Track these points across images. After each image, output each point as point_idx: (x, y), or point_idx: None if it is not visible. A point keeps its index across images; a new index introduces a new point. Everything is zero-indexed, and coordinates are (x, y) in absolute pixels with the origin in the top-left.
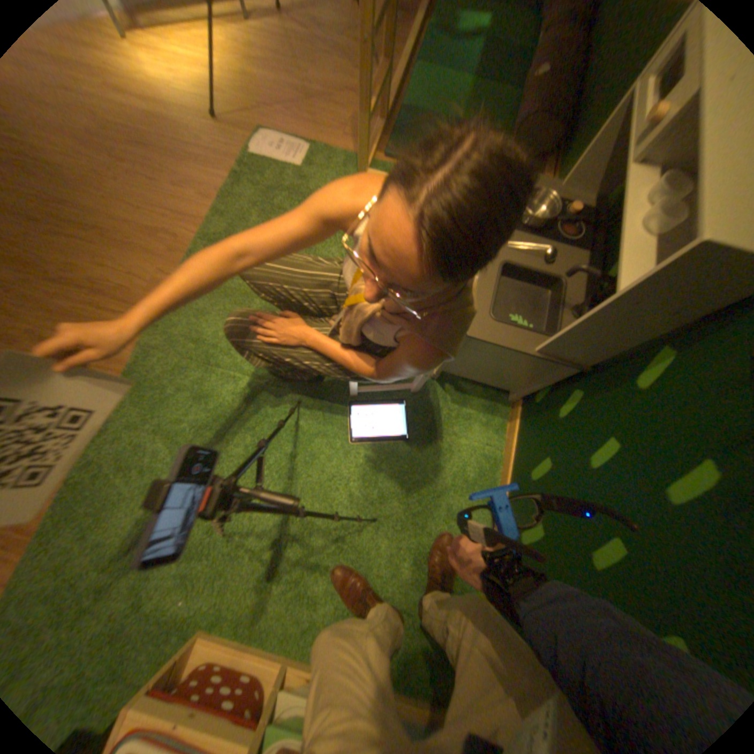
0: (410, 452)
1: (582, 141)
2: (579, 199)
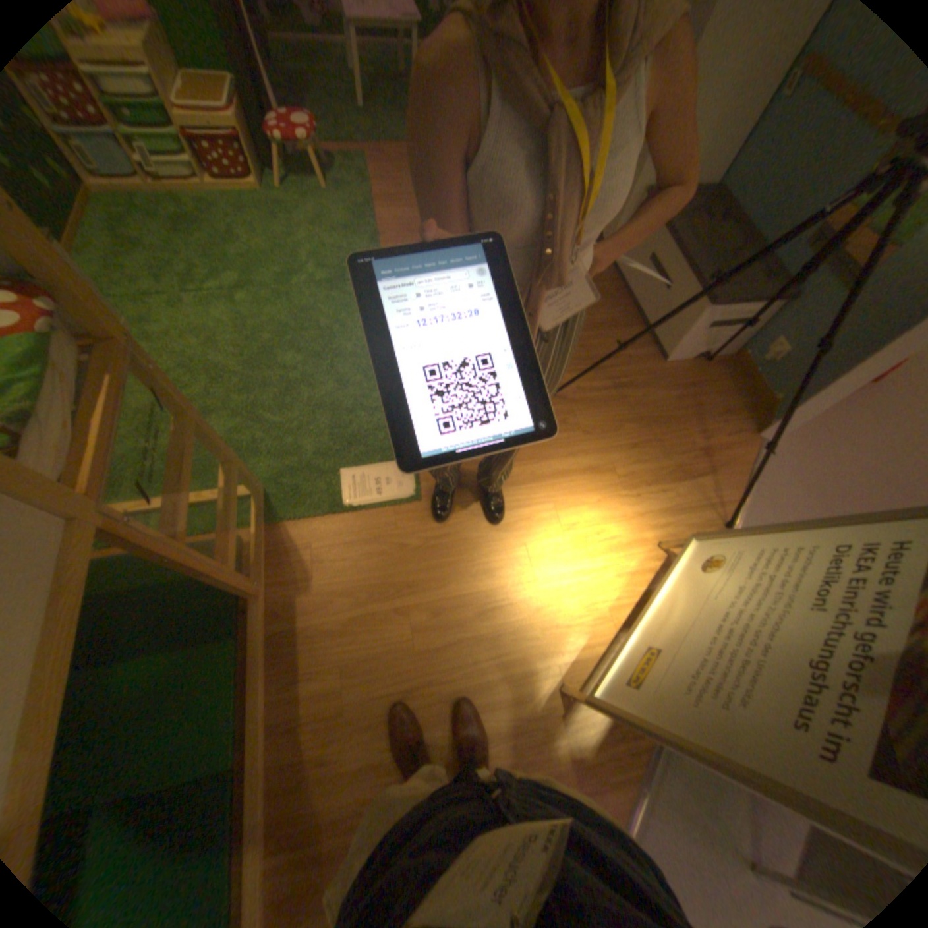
0: (142, 283)
1: None
2: None
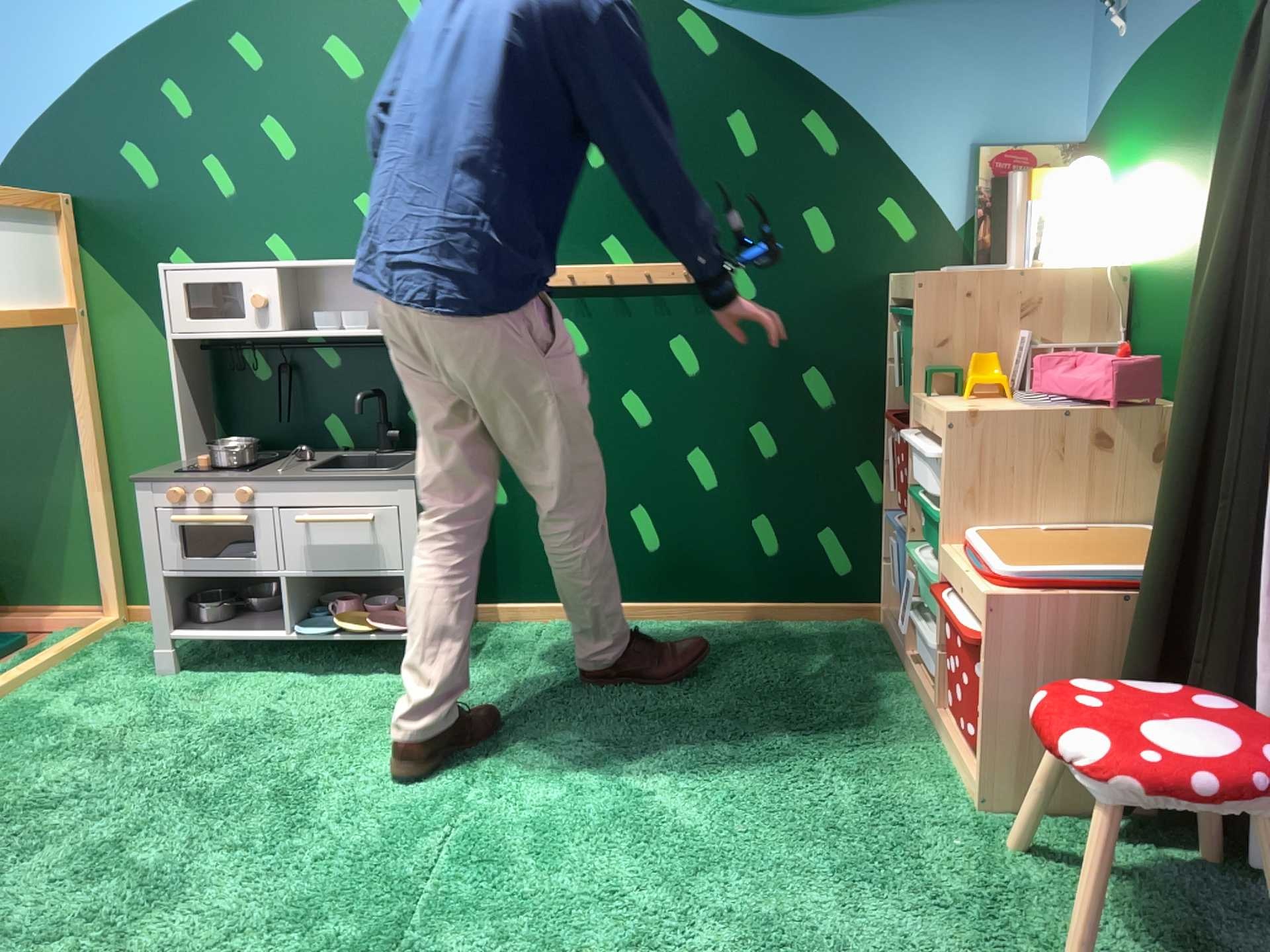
0: (562, 680)
1: (5, 538)
2: (205, 456)
